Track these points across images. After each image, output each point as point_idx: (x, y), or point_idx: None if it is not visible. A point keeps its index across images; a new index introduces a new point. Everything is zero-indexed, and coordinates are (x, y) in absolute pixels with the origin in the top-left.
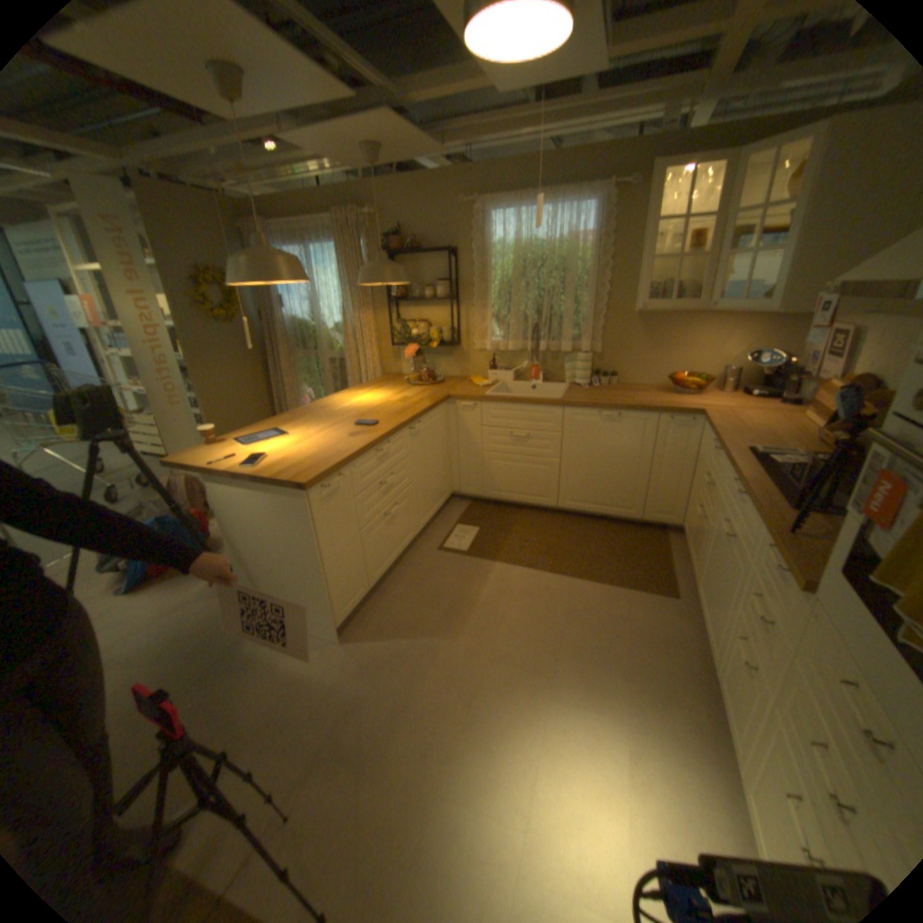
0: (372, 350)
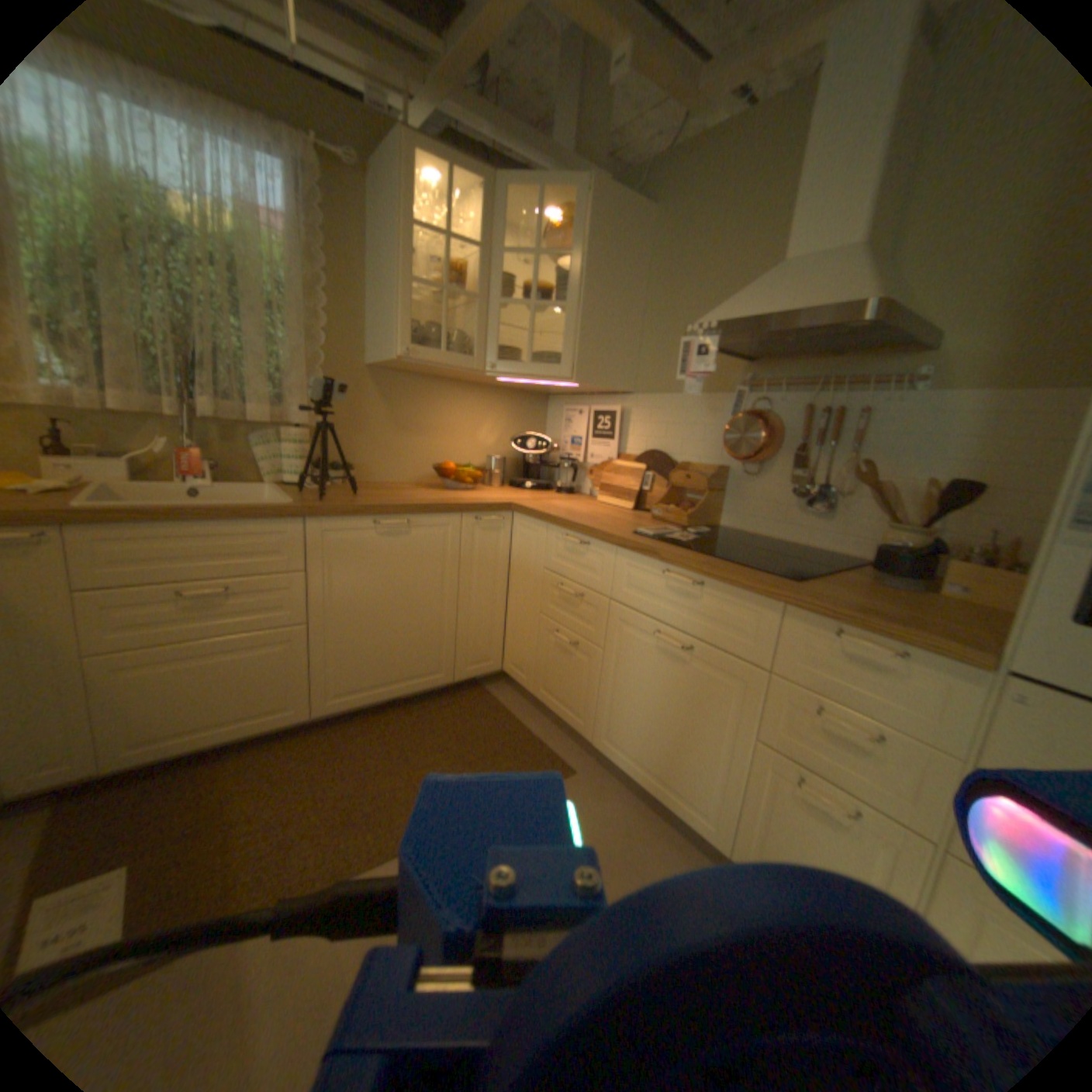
0: None
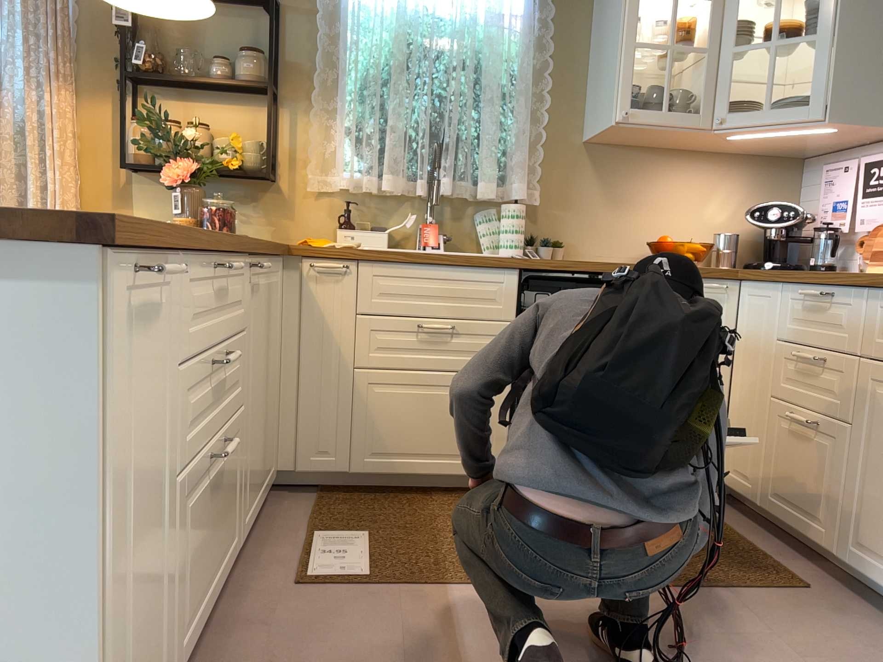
0: (68, 175)
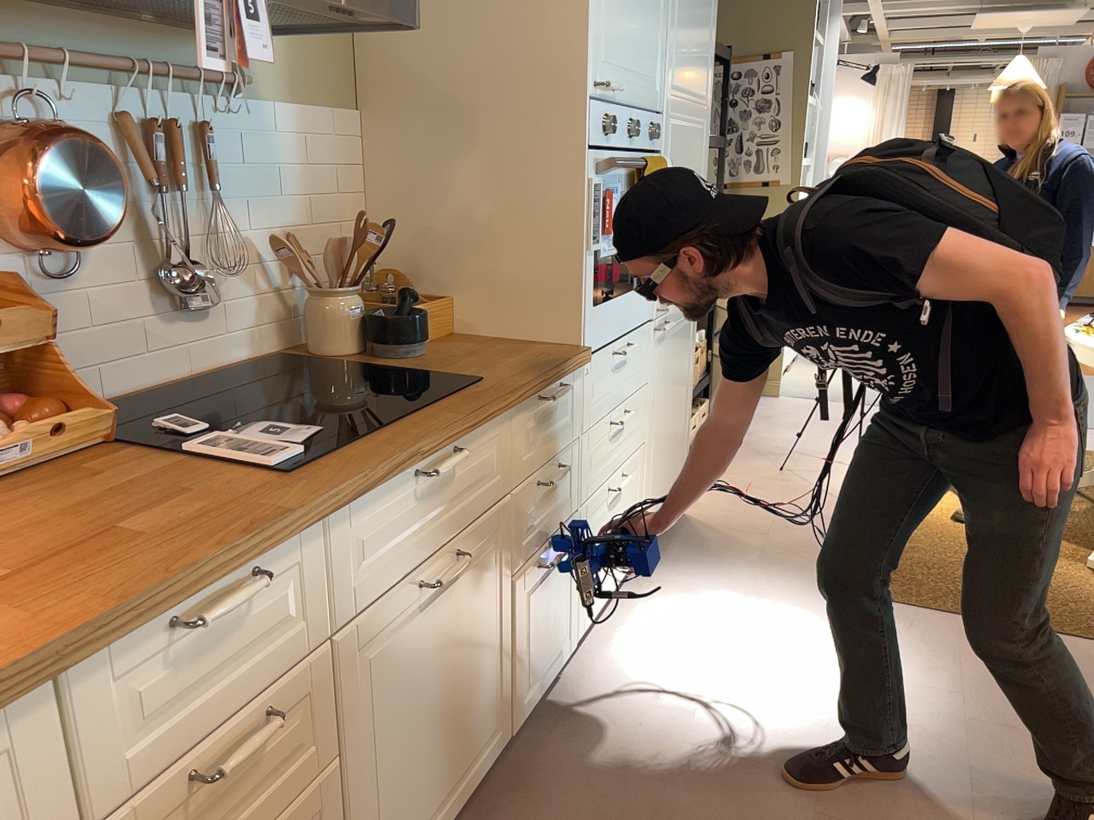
0: None
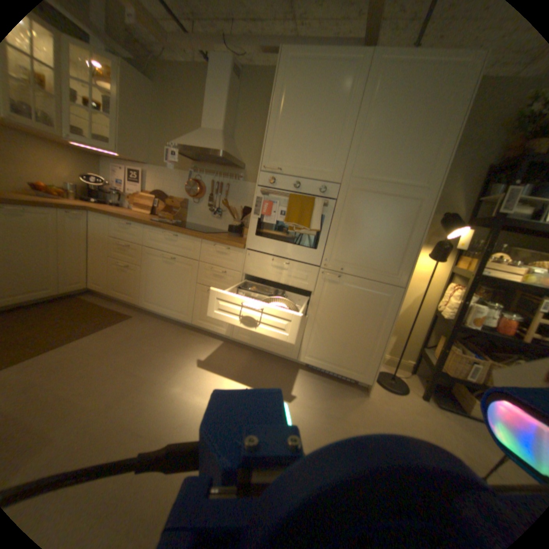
0: None
